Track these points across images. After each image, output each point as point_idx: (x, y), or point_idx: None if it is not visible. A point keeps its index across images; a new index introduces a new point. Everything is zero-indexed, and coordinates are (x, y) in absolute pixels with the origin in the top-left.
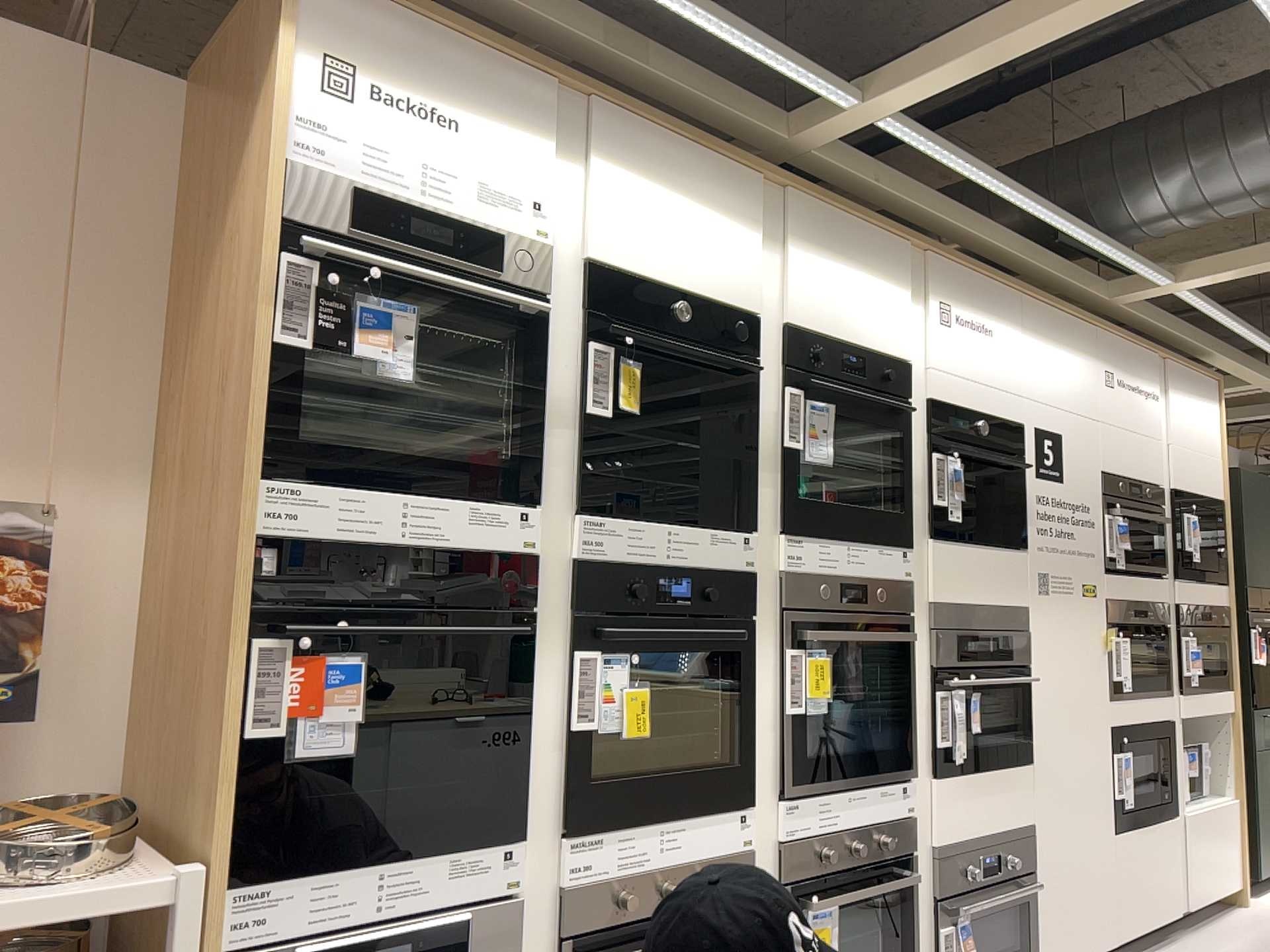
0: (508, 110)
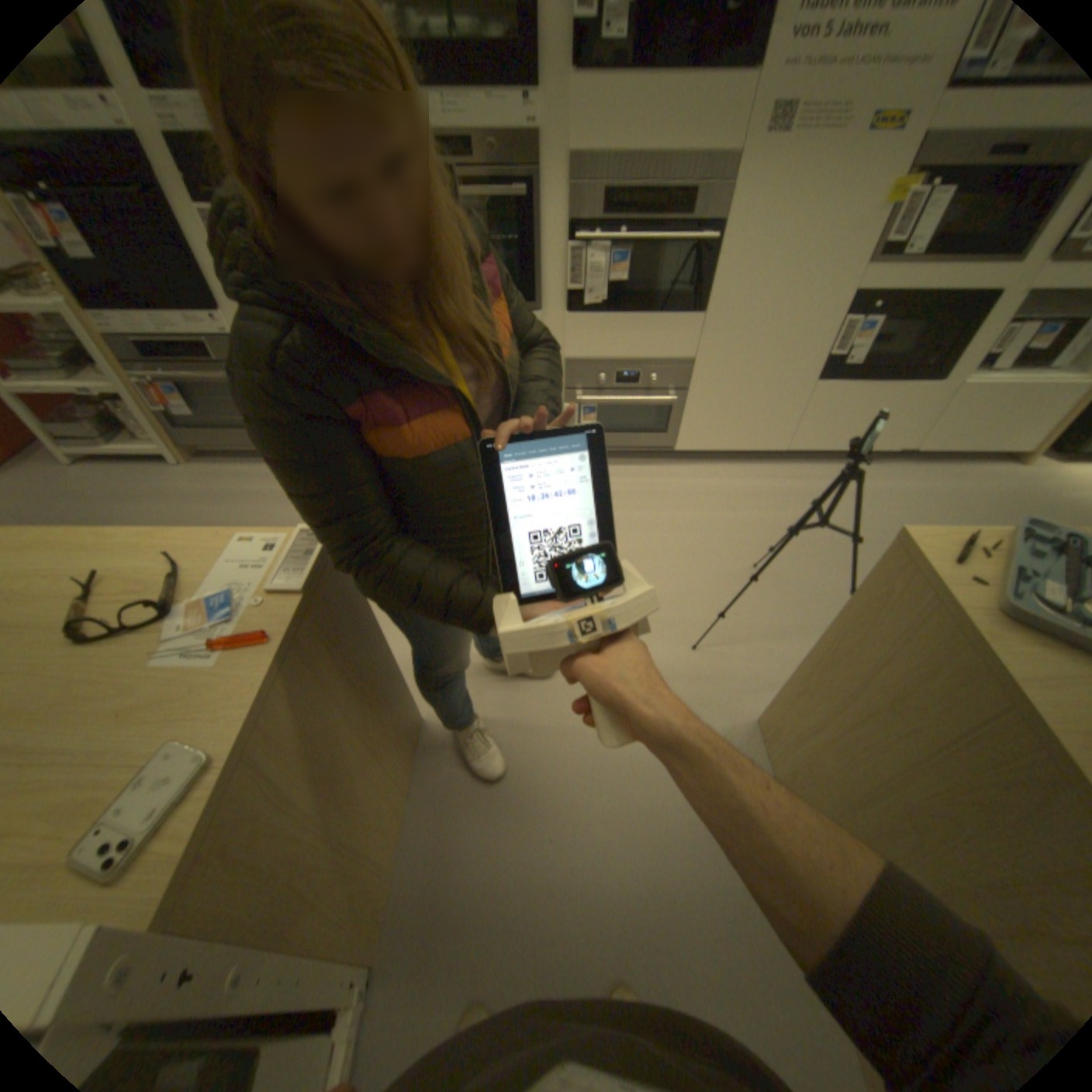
0: None
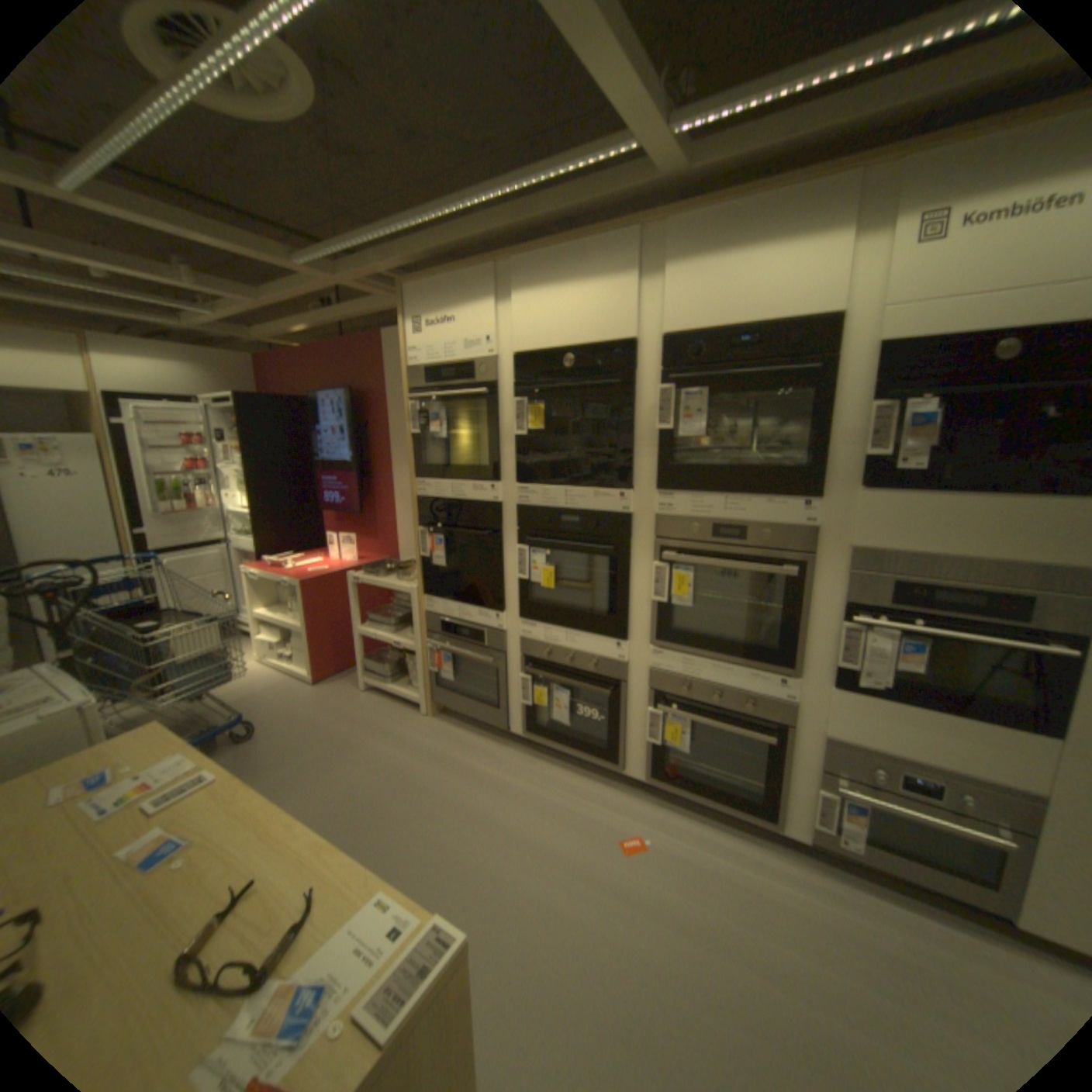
0: (466, 290)
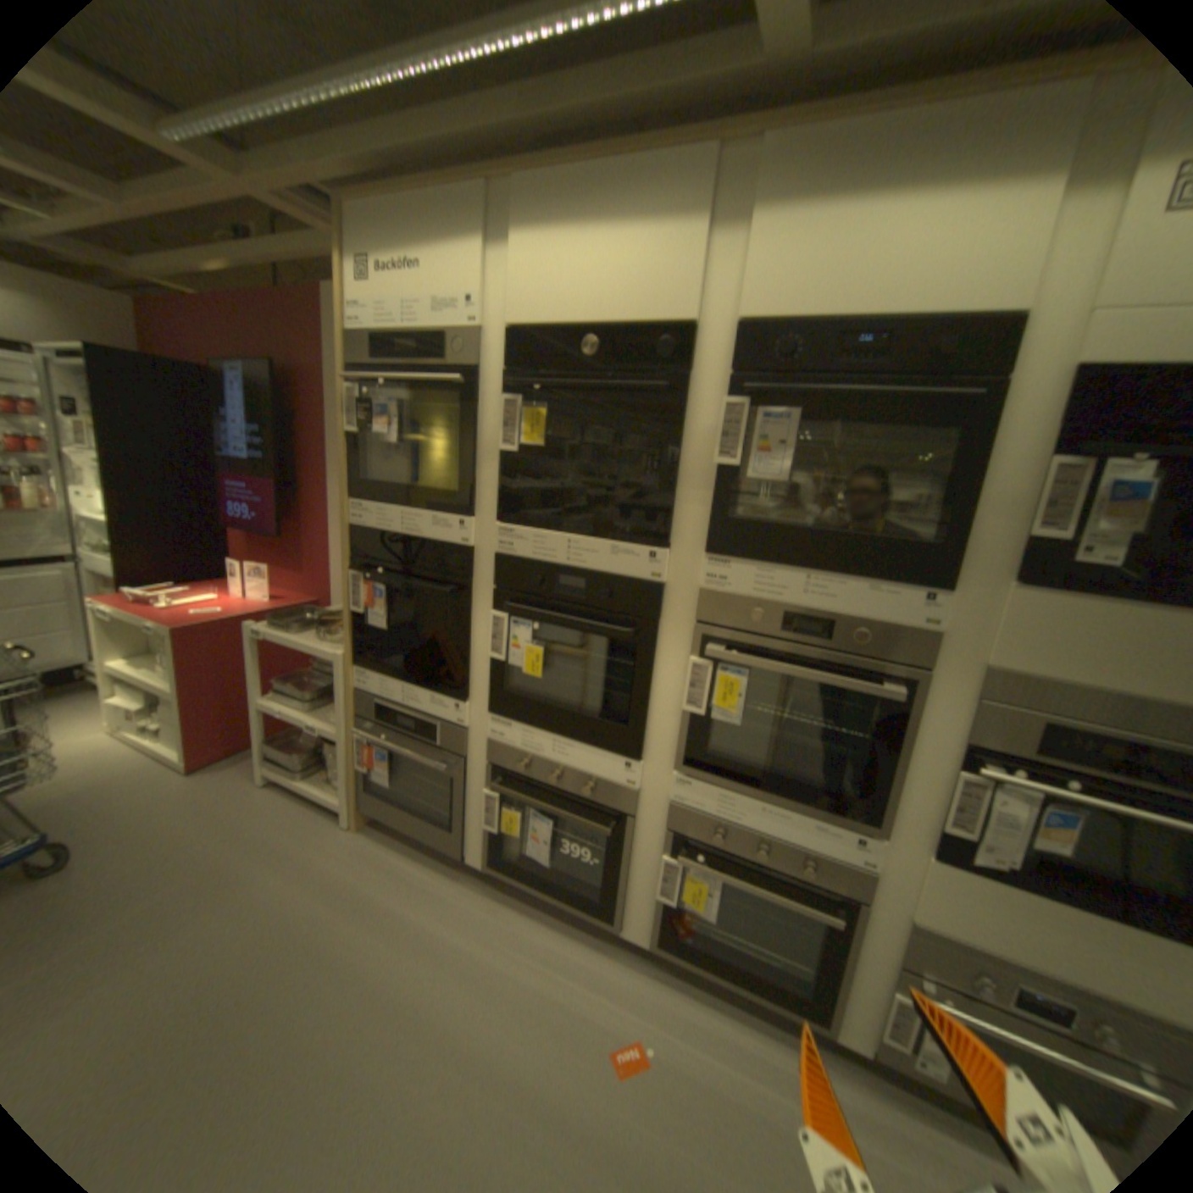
0: (441, 220)
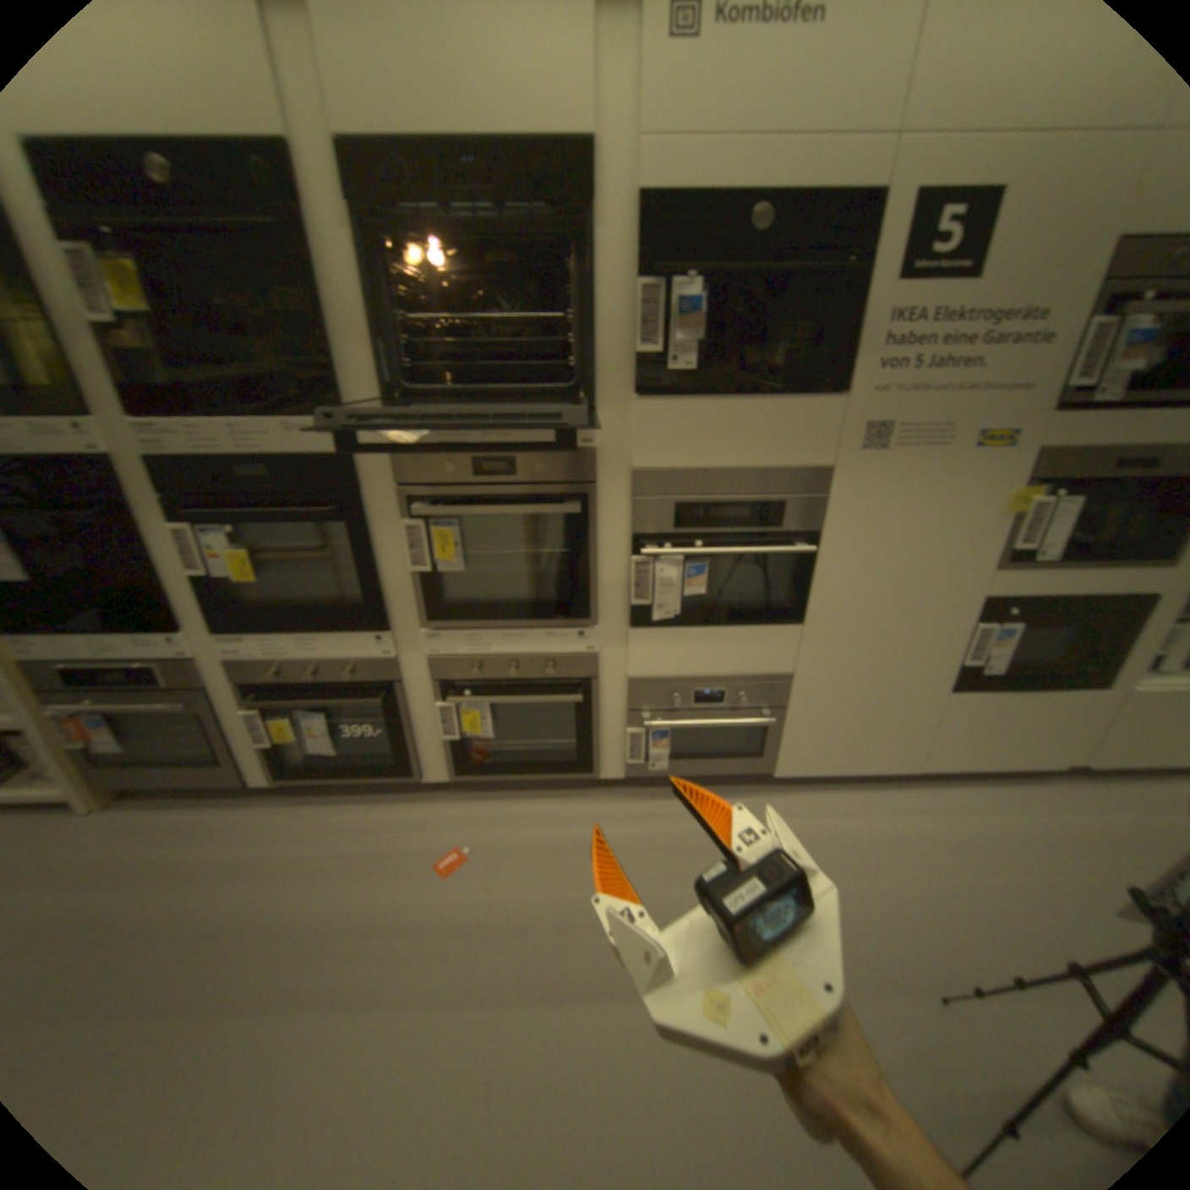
0: None
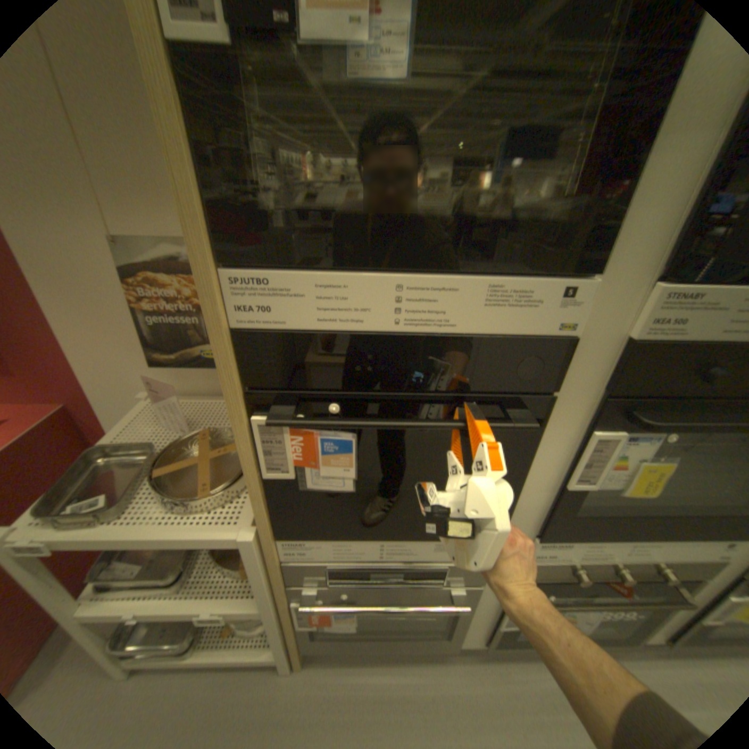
0: None
